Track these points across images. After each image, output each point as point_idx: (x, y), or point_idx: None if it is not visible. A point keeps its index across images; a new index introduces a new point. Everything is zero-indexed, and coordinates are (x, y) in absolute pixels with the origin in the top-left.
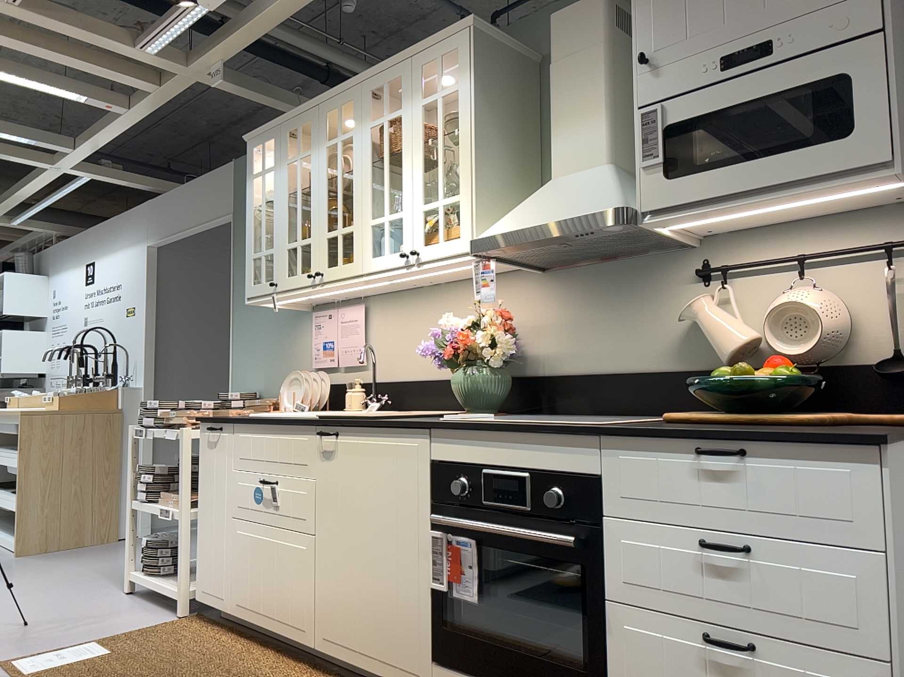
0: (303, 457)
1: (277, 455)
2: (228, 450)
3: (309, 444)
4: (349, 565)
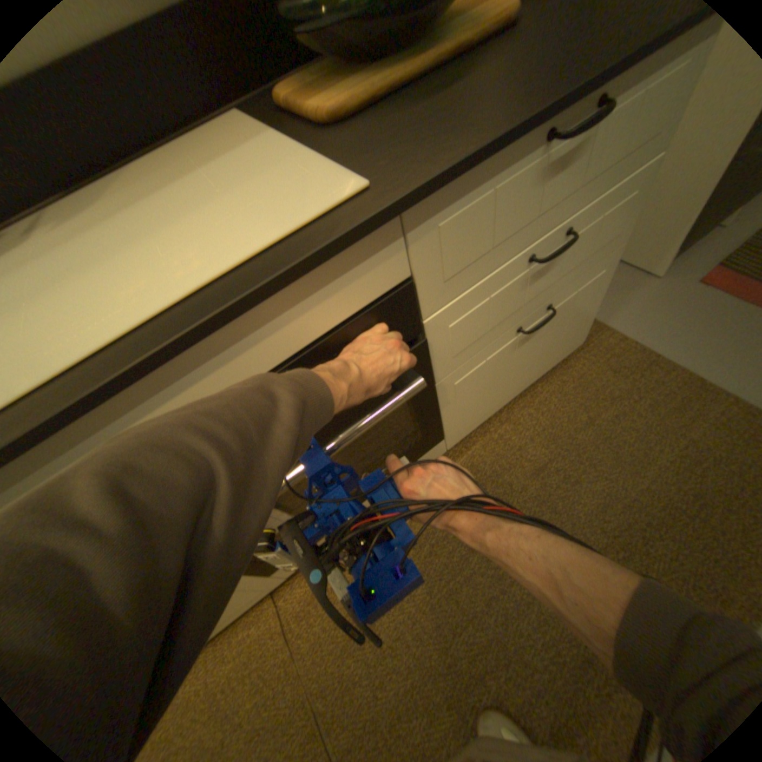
0: None
1: None
2: None
3: None
4: None
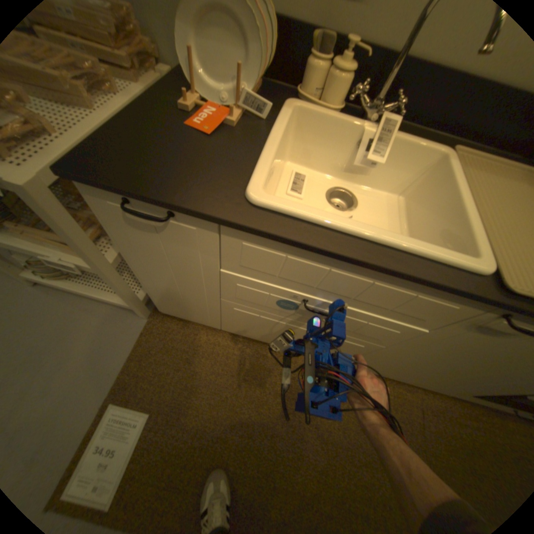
0: (428, 316)
1: (359, 295)
2: (204, 249)
3: (460, 313)
4: (430, 368)
